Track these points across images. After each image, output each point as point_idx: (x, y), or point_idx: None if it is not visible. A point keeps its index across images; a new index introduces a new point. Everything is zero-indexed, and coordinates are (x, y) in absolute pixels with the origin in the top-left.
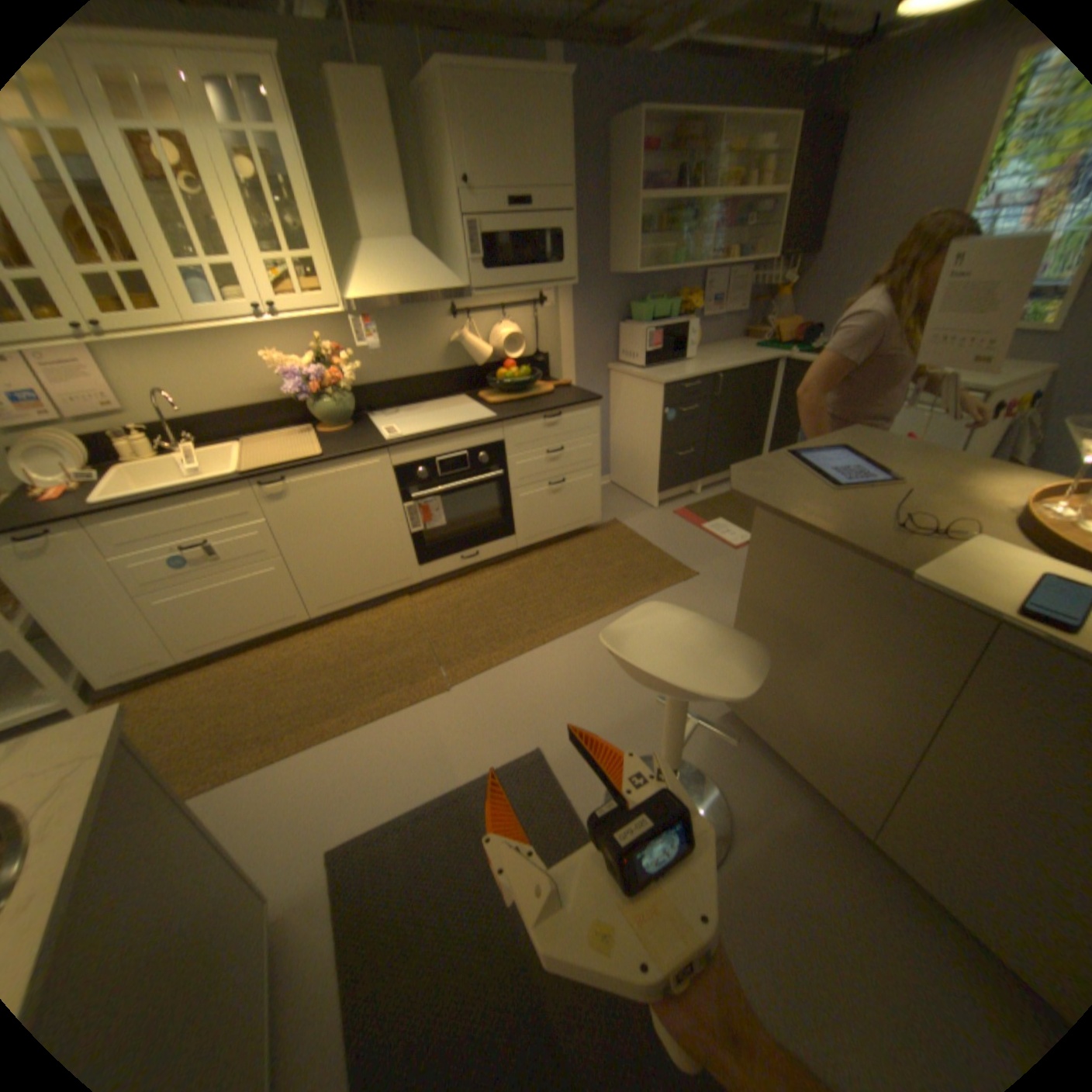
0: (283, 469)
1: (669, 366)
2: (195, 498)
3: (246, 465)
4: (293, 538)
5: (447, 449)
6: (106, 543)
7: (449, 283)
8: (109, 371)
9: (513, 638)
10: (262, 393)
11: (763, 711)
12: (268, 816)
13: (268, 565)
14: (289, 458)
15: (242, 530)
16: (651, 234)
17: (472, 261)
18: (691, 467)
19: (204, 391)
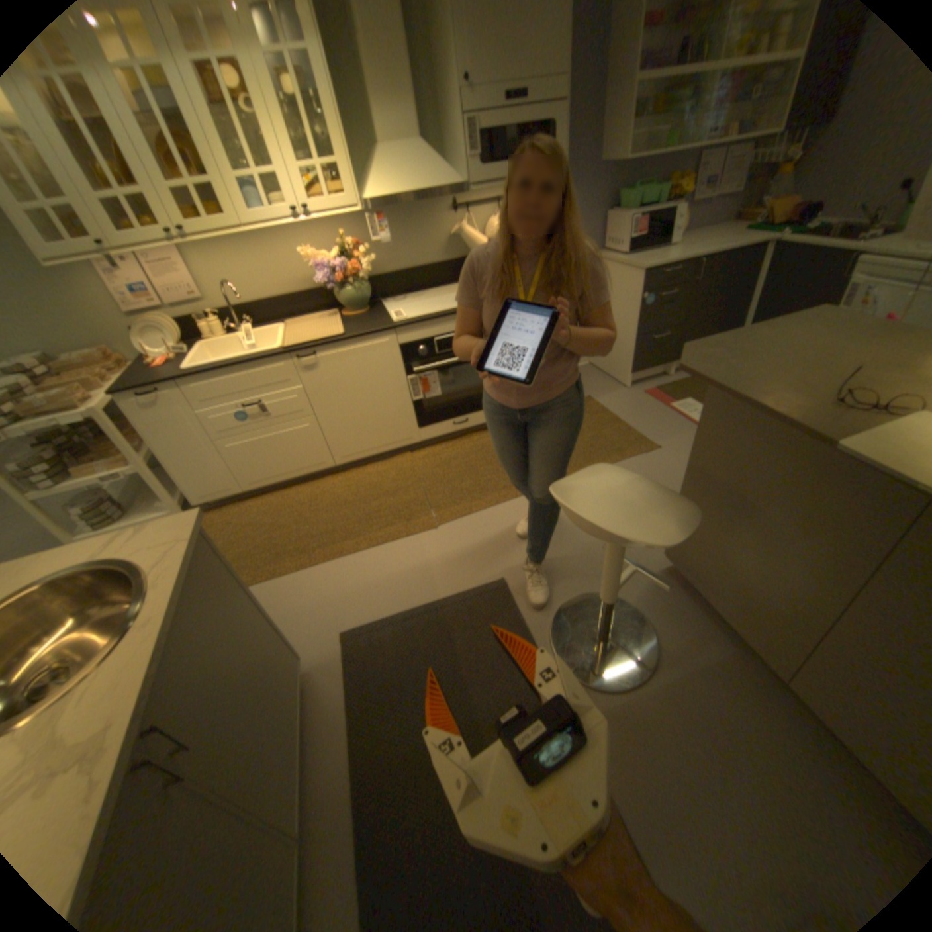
0: (314, 345)
1: (653, 251)
2: (251, 367)
3: (287, 341)
4: (322, 401)
5: (443, 330)
6: (193, 399)
7: (449, 179)
8: (191, 266)
9: (491, 491)
10: (300, 283)
11: (700, 566)
12: (303, 603)
13: (304, 422)
14: (319, 336)
15: (285, 394)
16: (646, 117)
17: (470, 157)
18: (666, 349)
19: (258, 282)
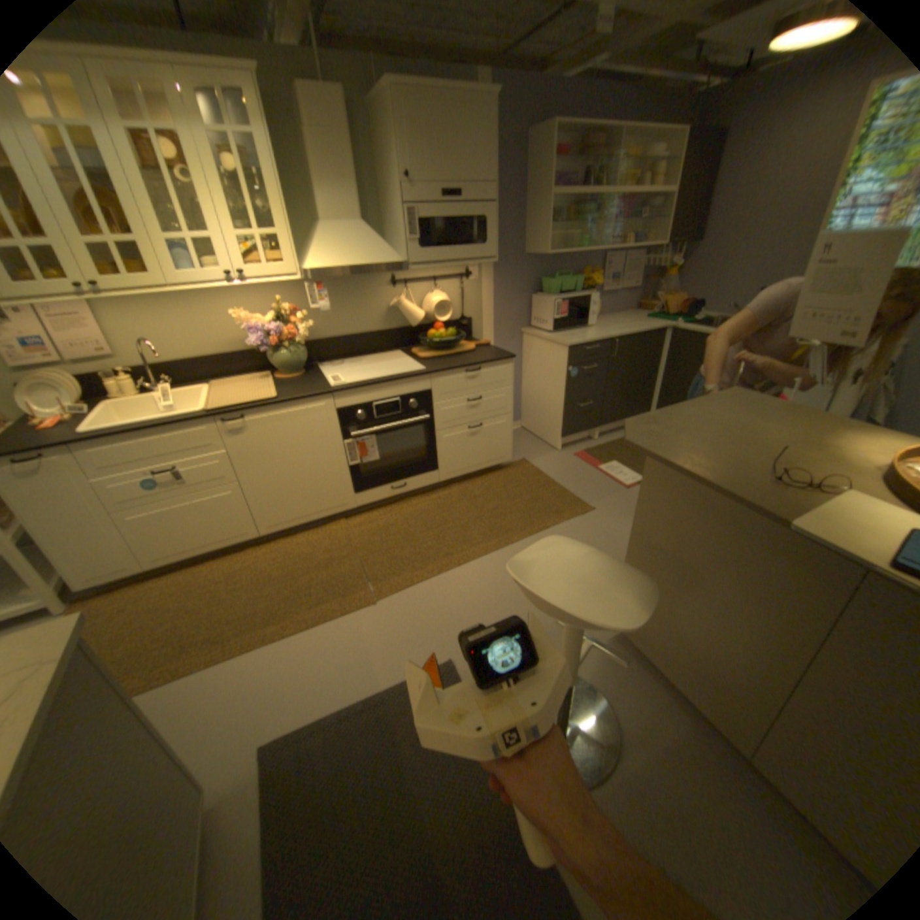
0: (243, 409)
1: (573, 331)
2: (167, 430)
3: (212, 404)
4: (249, 467)
5: (383, 395)
6: (90, 466)
7: (390, 257)
8: (104, 322)
9: (433, 560)
10: (230, 344)
11: (650, 635)
12: (212, 711)
13: (226, 489)
14: (249, 399)
15: (206, 459)
16: (561, 222)
17: (410, 241)
18: (590, 417)
19: (182, 341)
